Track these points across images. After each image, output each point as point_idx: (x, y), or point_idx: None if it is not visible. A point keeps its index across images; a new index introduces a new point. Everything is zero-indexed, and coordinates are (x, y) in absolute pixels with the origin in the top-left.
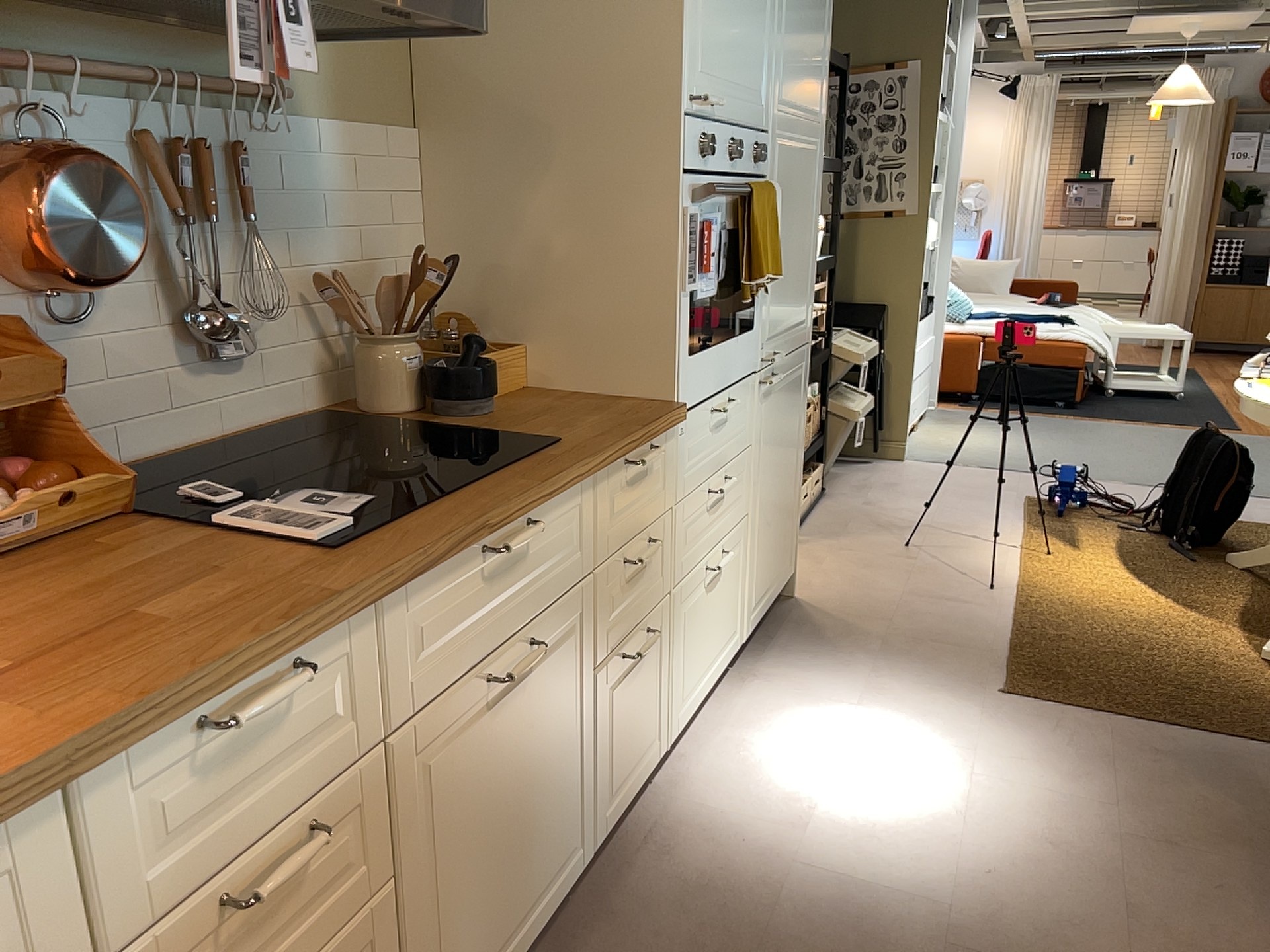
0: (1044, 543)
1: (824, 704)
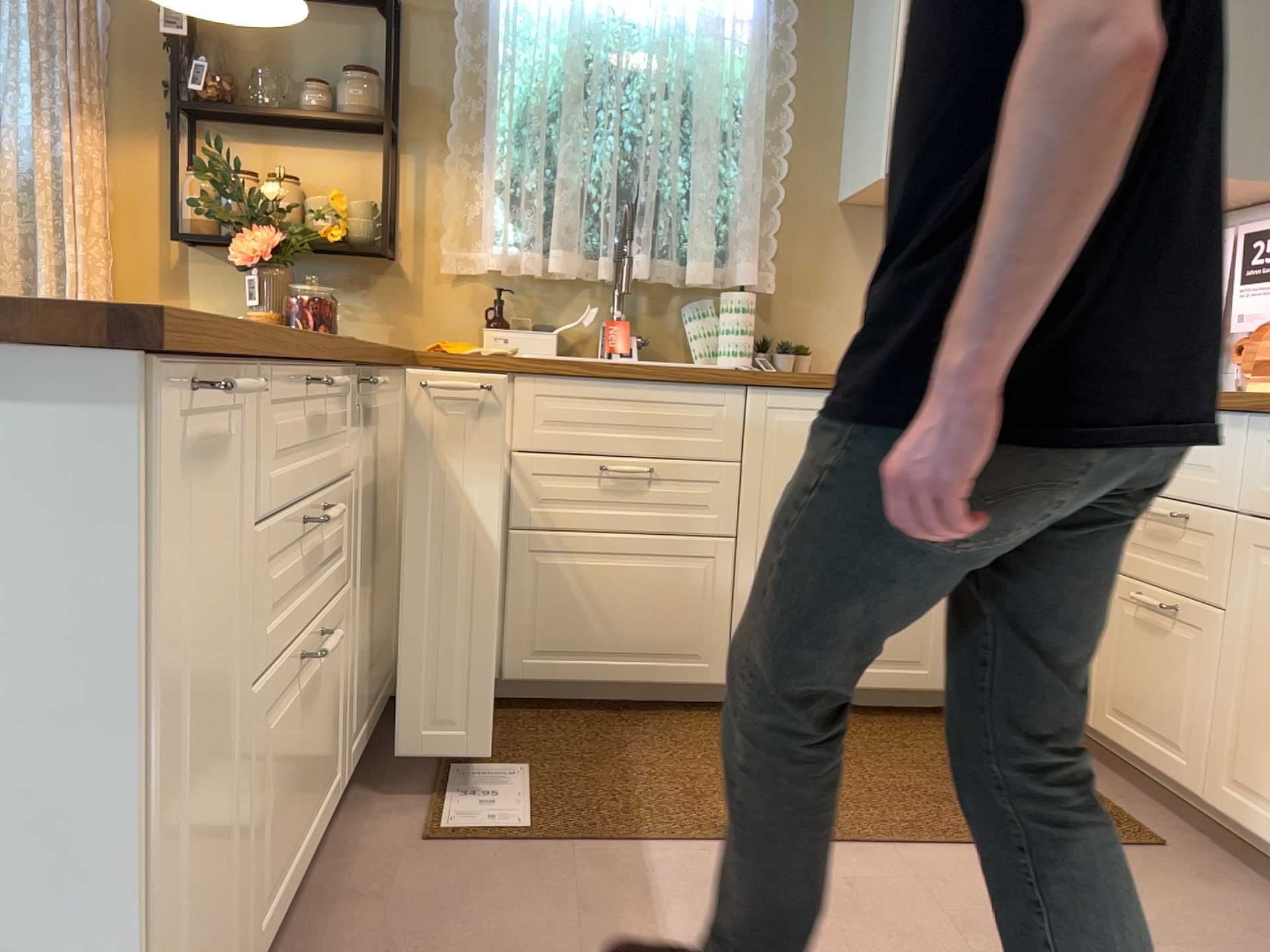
0: None
1: None
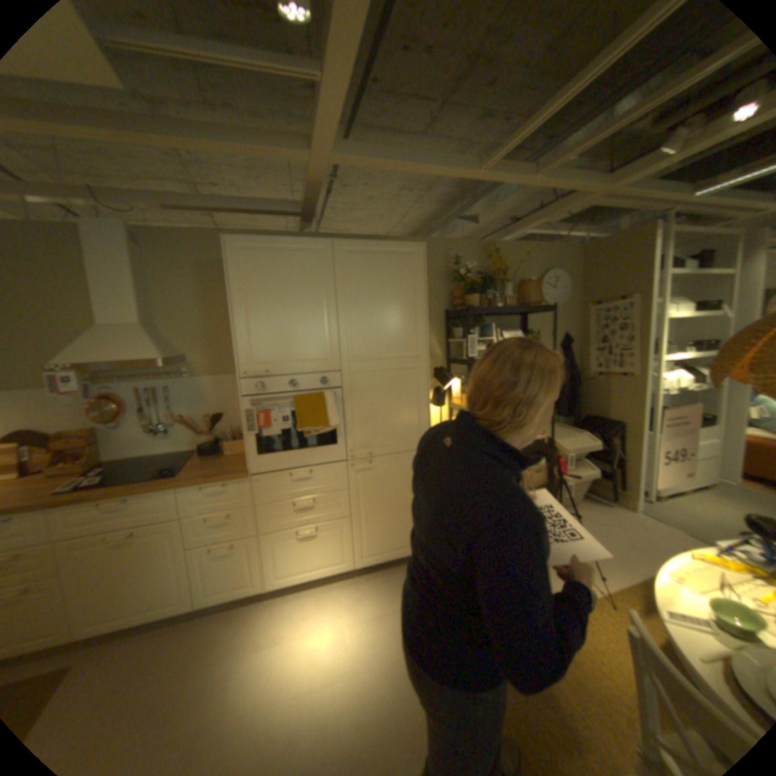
0: (628, 604)
1: (351, 614)
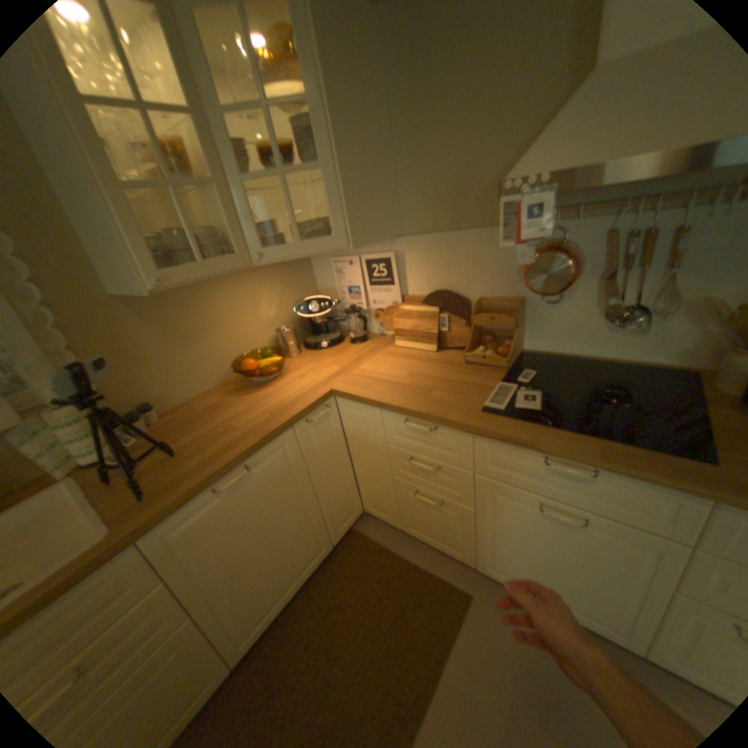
0: None
1: None
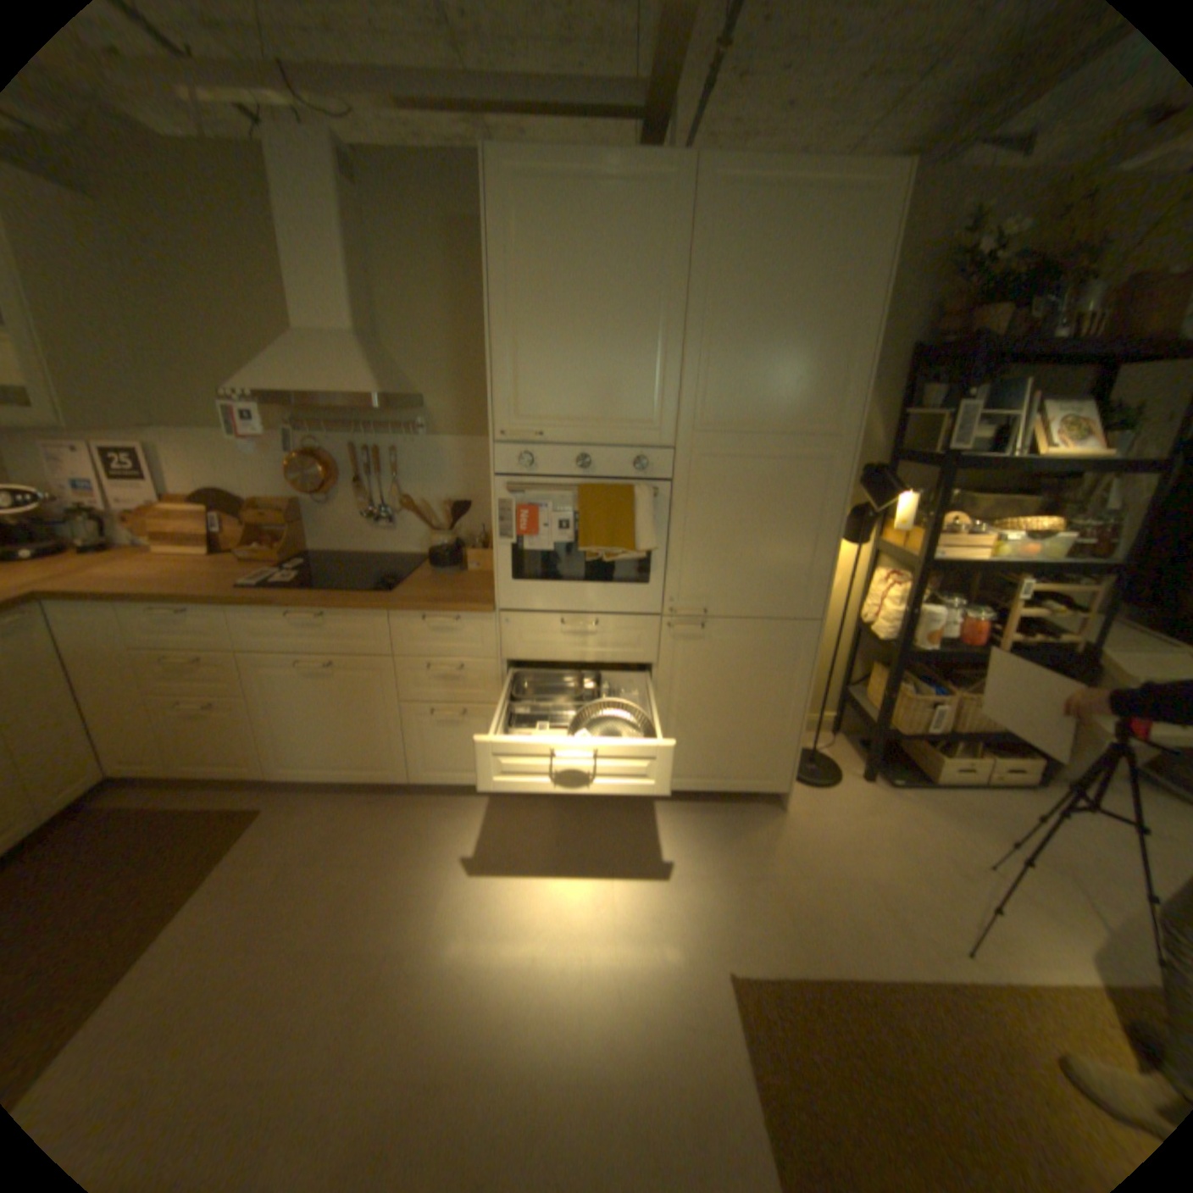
0: None
1: (633, 858)
